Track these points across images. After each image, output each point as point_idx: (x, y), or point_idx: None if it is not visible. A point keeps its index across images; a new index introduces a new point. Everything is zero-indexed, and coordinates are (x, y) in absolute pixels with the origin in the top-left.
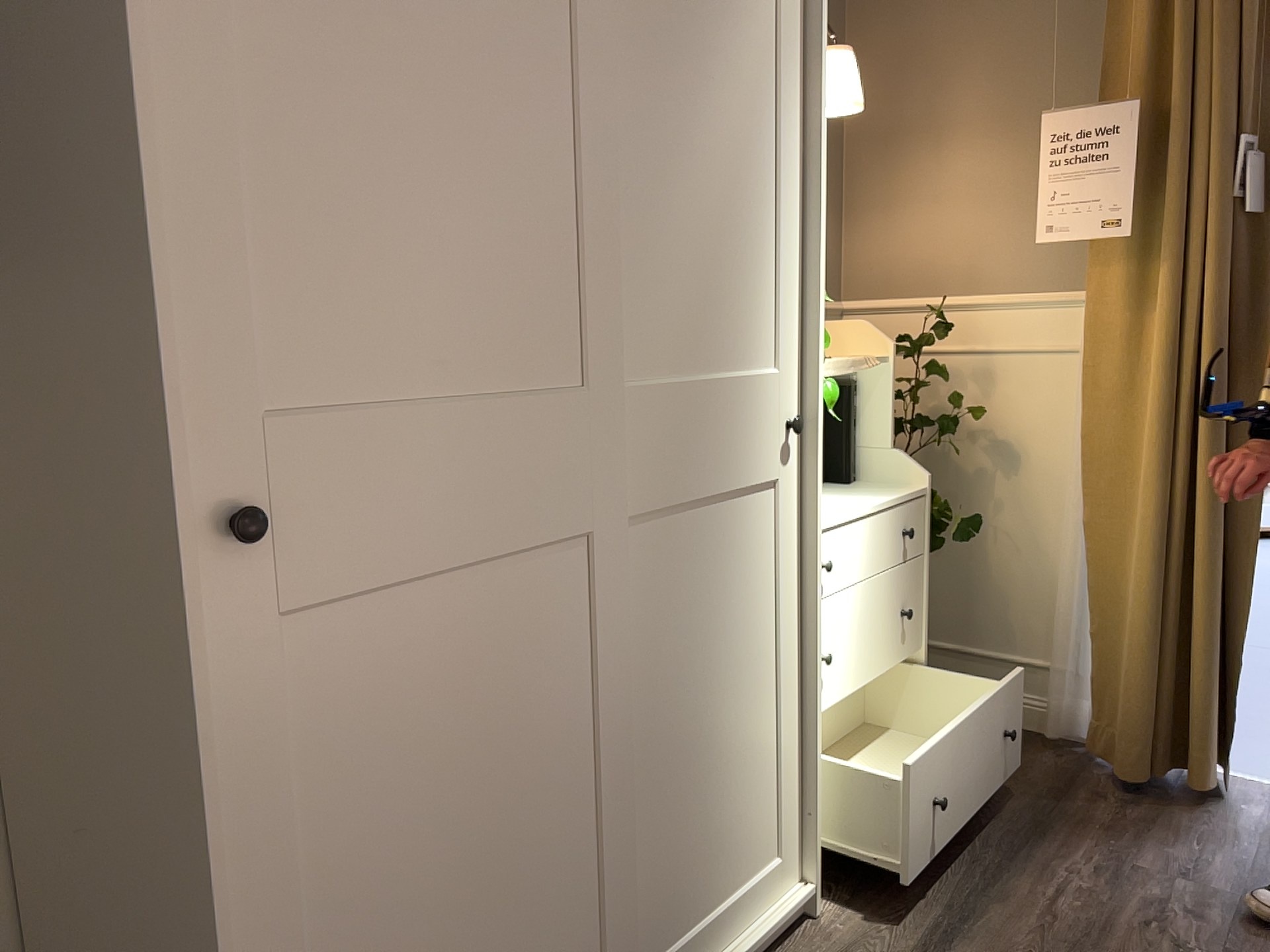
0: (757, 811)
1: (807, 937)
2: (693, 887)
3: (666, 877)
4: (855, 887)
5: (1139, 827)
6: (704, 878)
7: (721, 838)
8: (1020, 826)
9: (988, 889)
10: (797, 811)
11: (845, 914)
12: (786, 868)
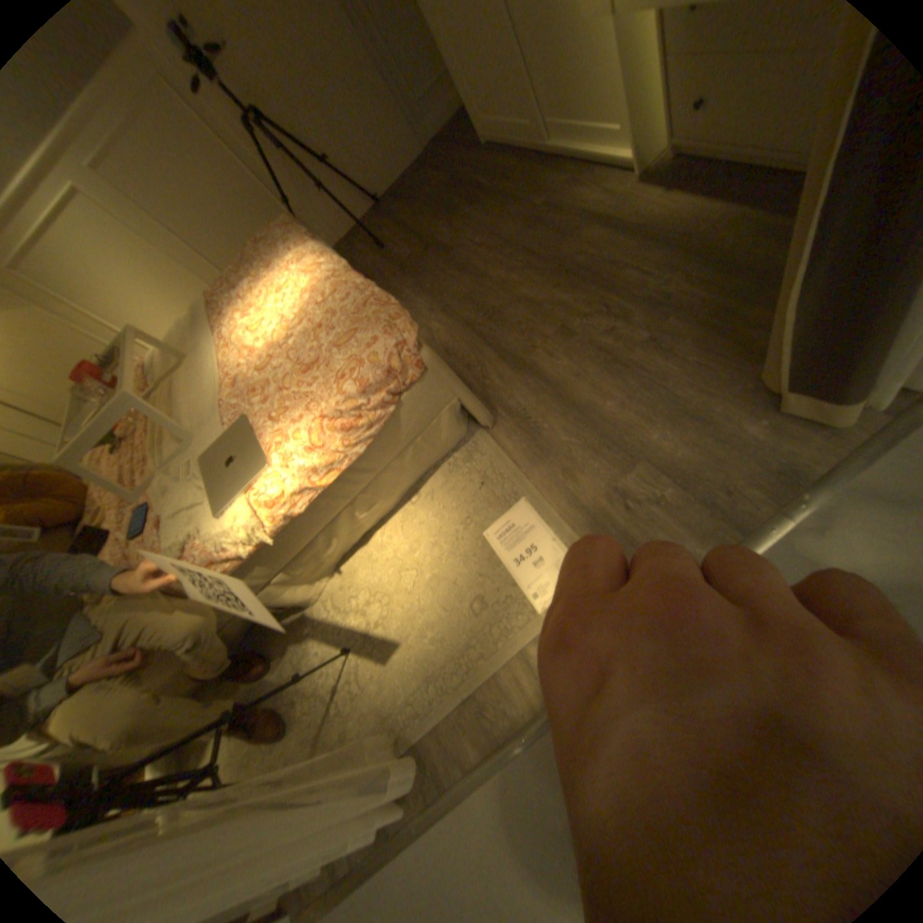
0: (598, 88)
1: (624, 176)
2: (566, 101)
3: (551, 87)
4: (666, 184)
5: (735, 332)
6: (572, 101)
7: (577, 87)
8: (743, 259)
9: (656, 239)
10: (627, 106)
11: (641, 185)
12: (624, 135)
